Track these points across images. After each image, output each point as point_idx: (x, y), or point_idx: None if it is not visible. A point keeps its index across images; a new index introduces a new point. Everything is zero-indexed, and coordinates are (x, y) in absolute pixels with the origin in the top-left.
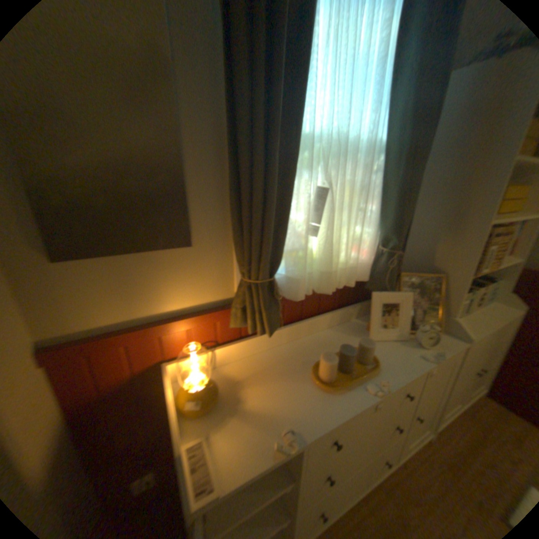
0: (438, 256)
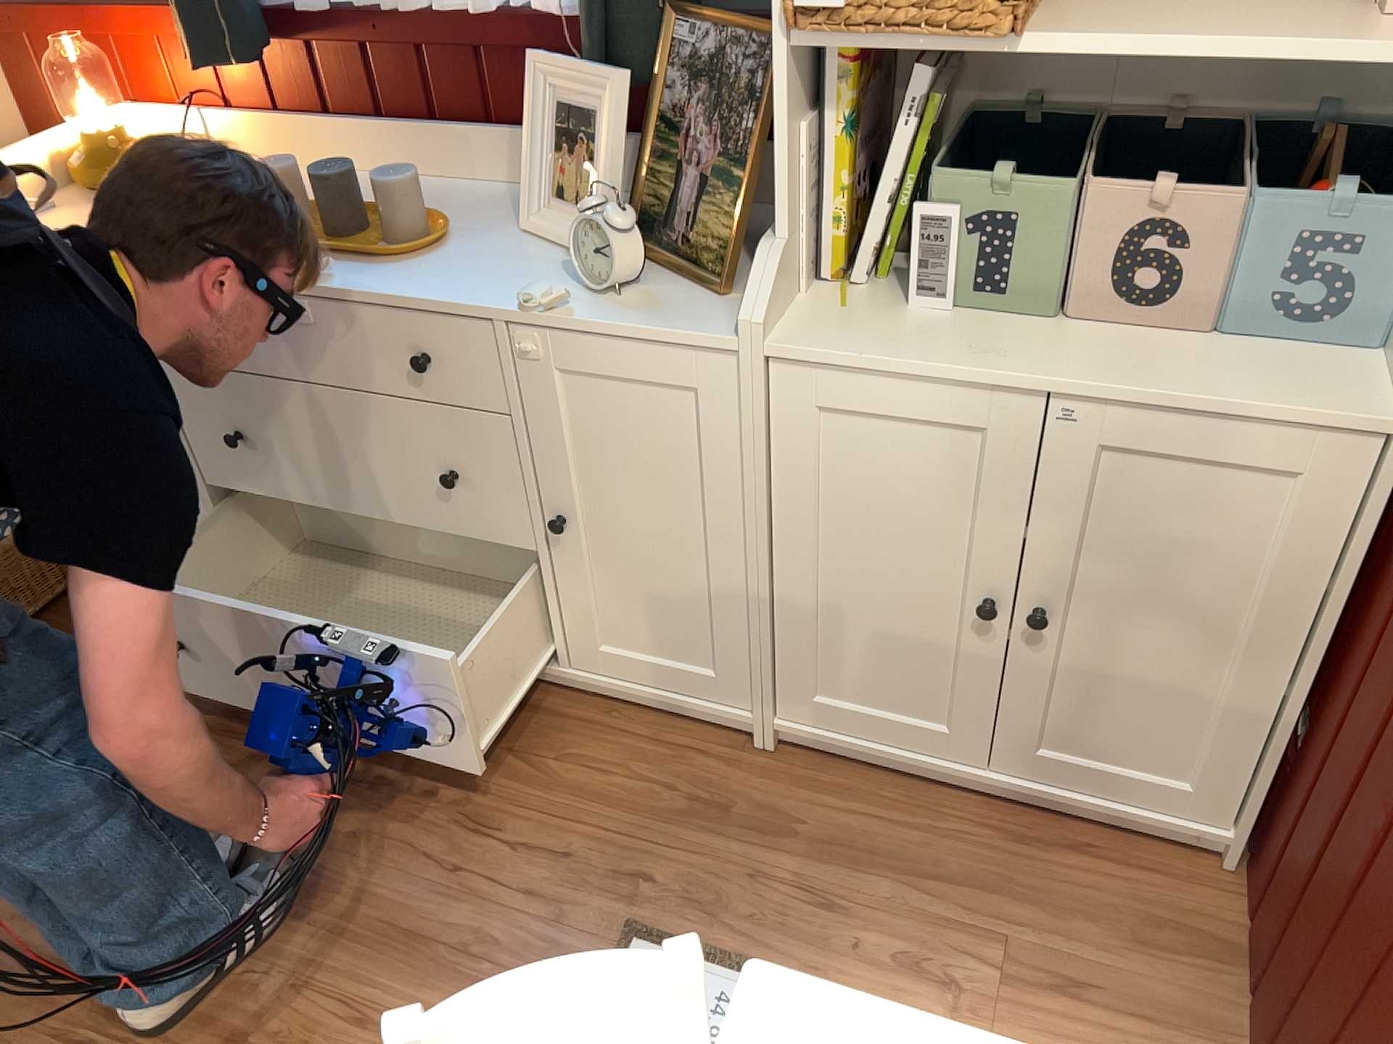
0: None
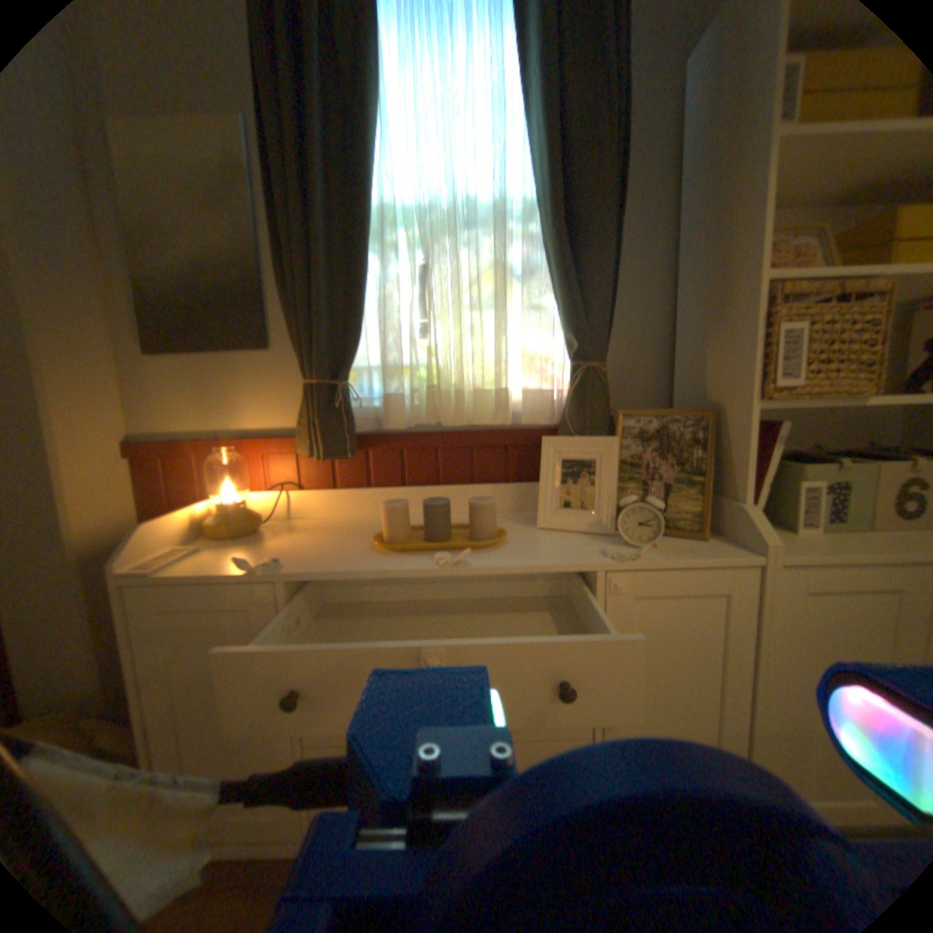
0: (711, 379)
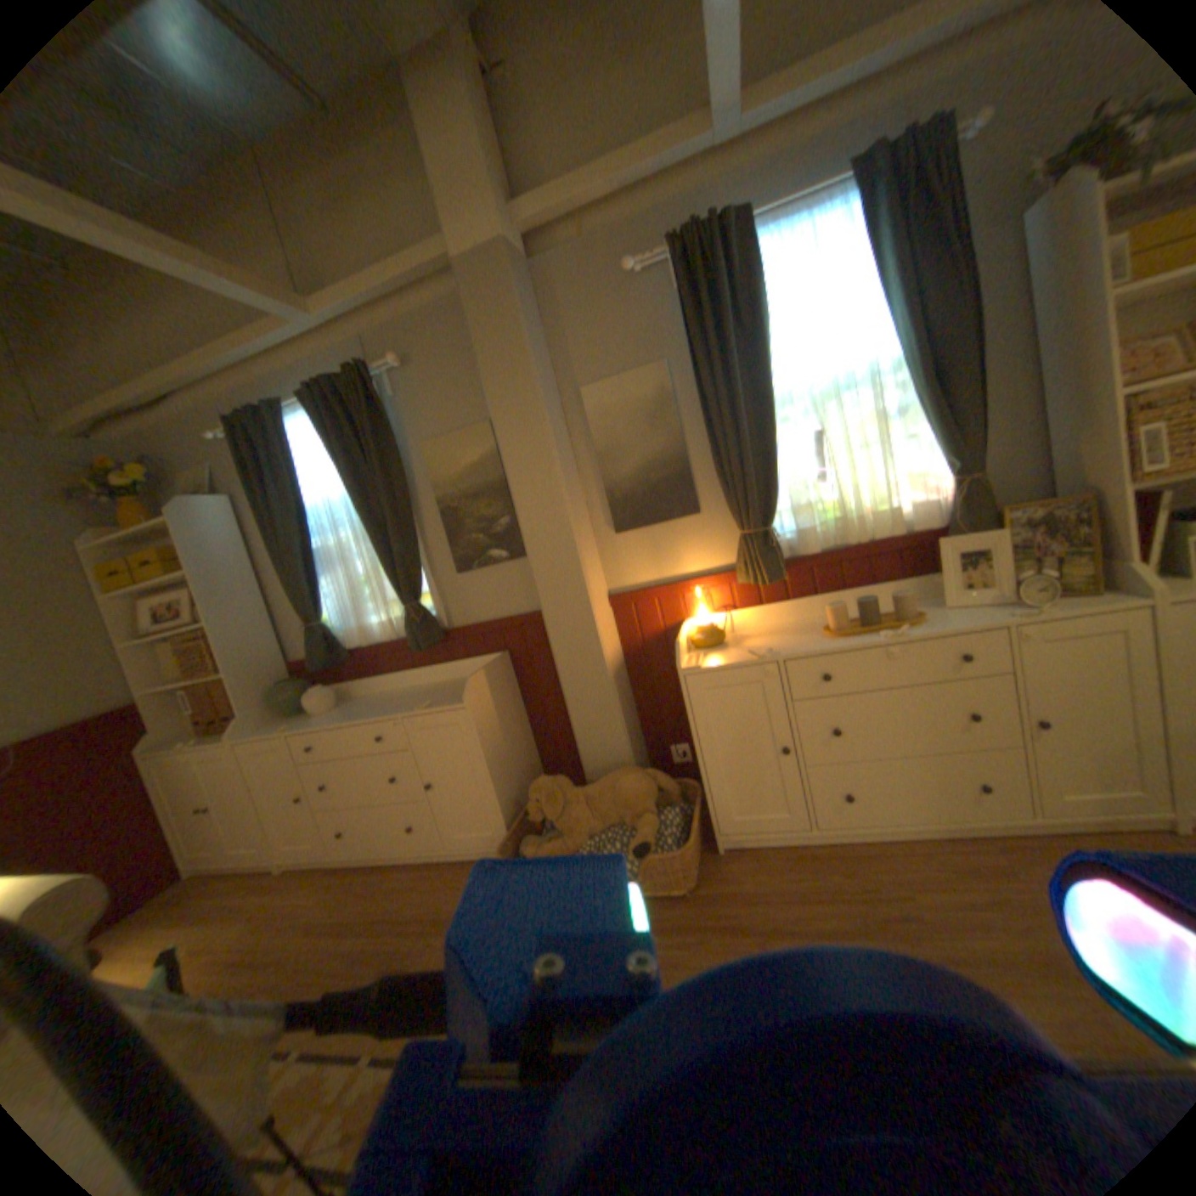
0: (1085, 467)
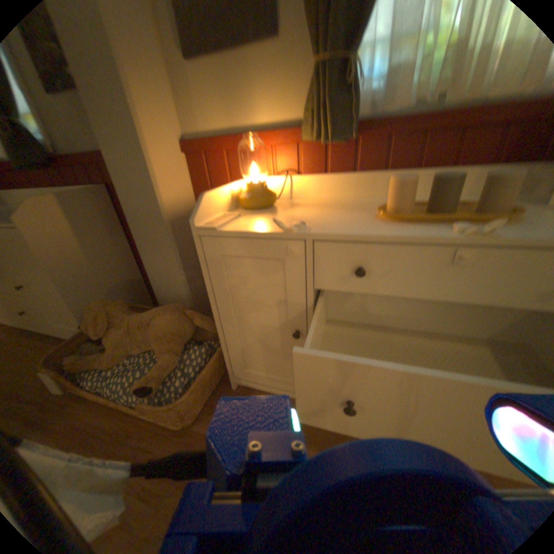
0: None
